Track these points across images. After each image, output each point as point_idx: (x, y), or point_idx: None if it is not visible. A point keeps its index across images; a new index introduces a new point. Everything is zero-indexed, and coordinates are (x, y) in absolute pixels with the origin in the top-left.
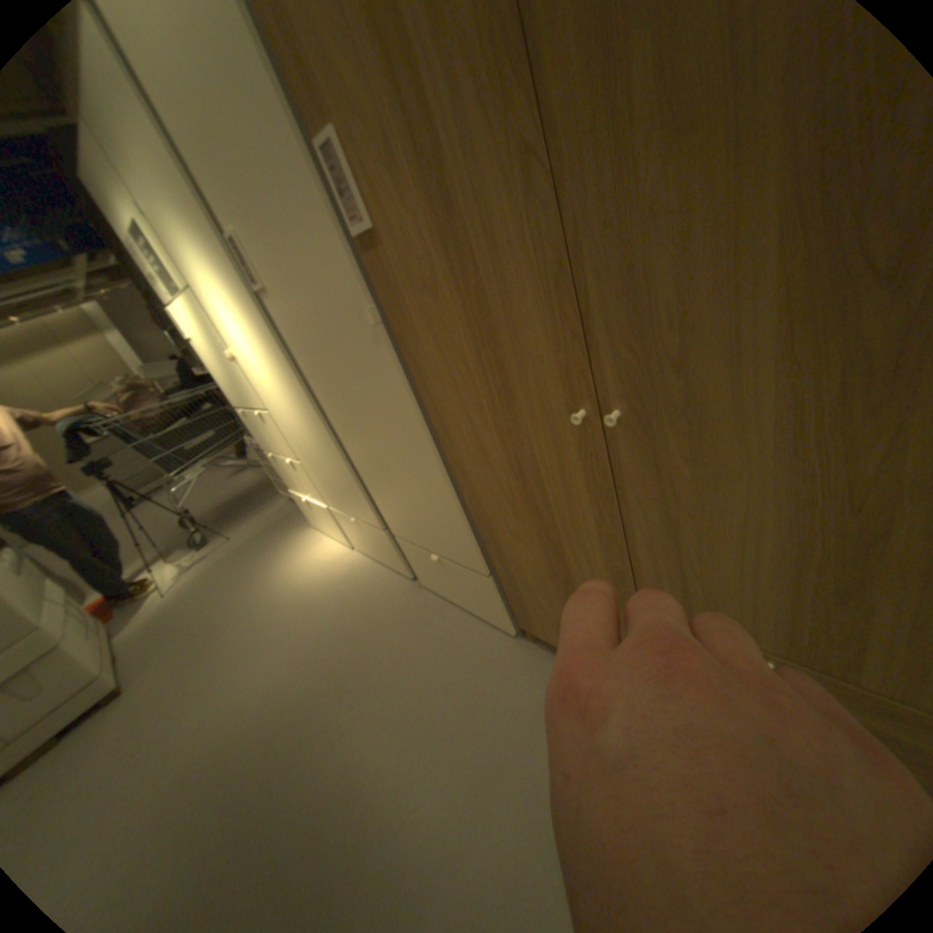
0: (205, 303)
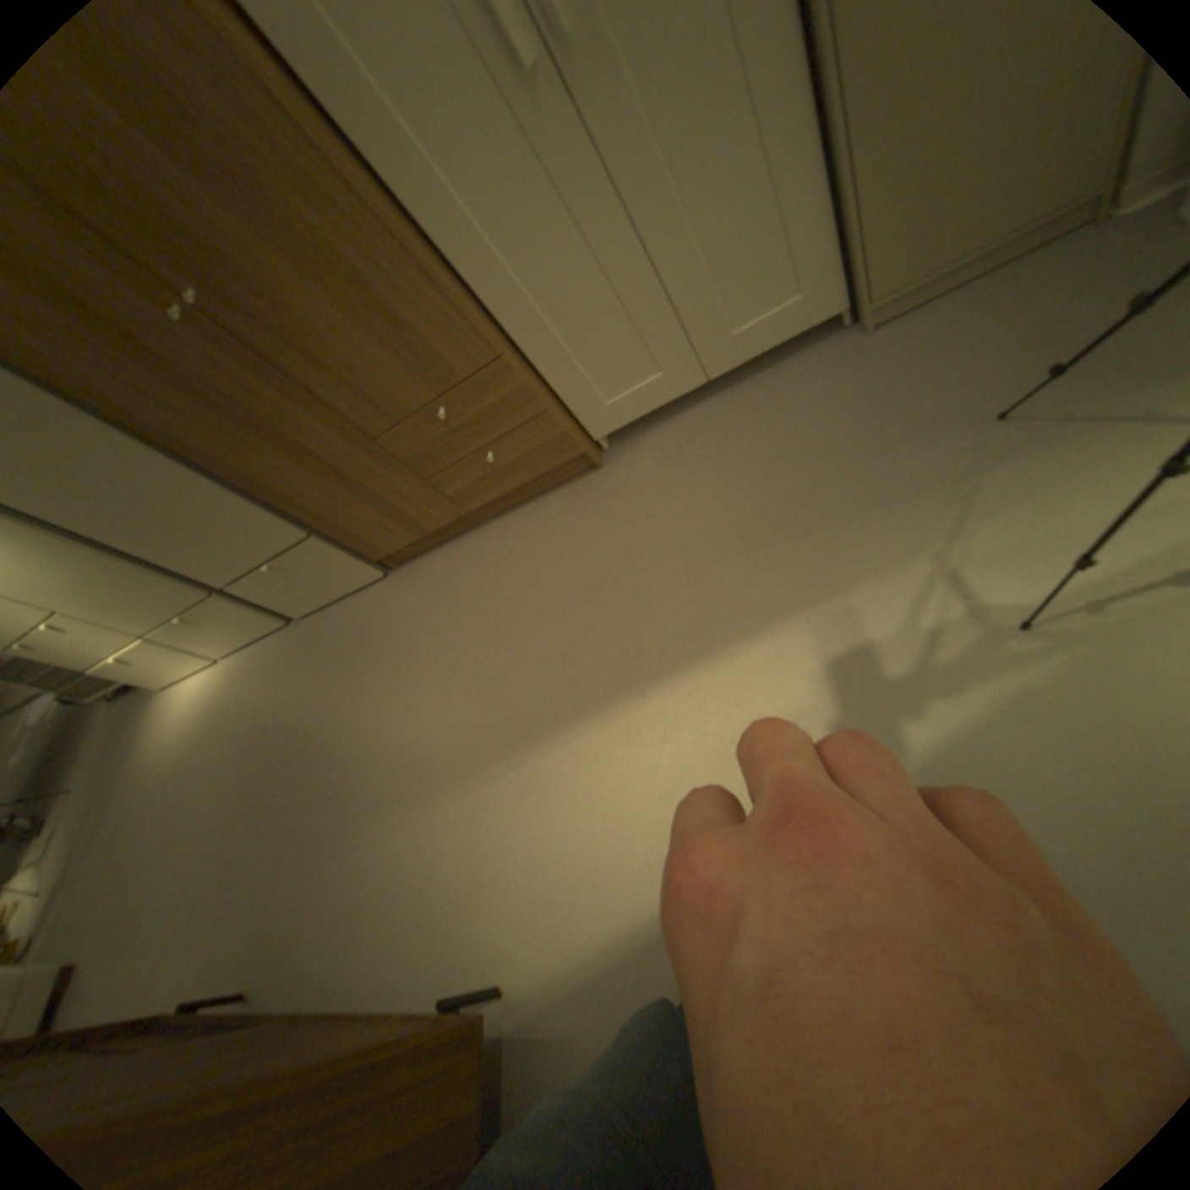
0: None
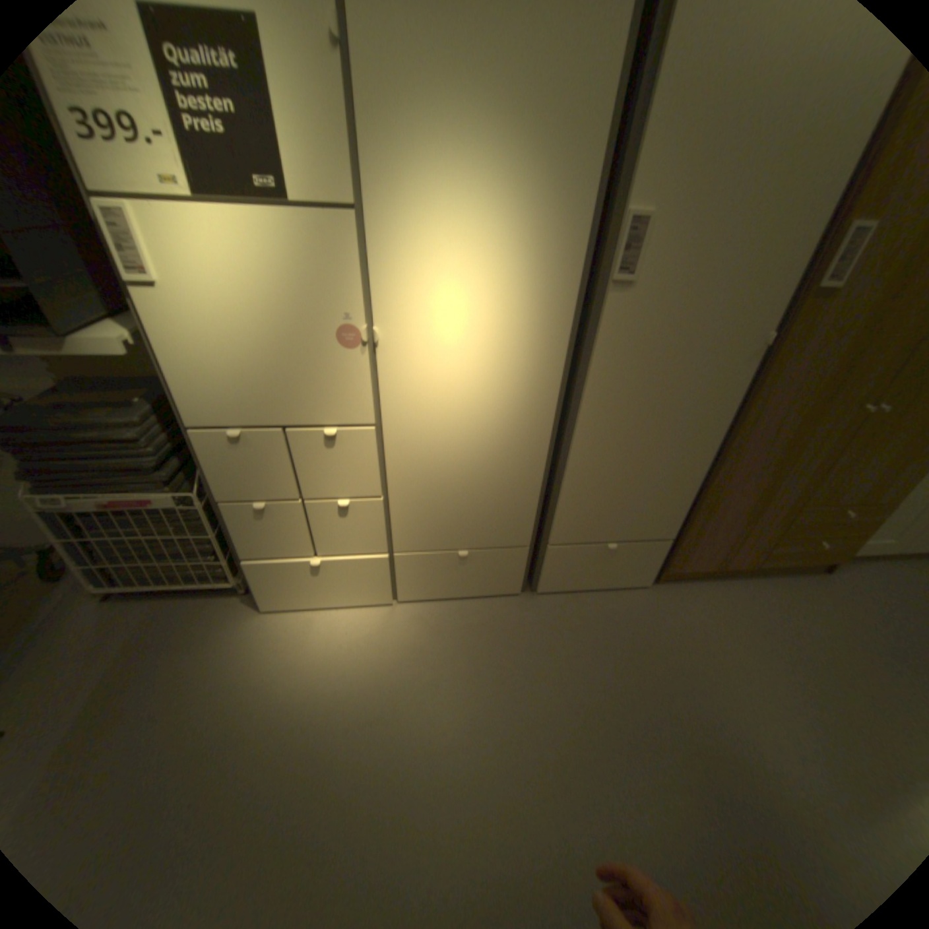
0: (379, 248)
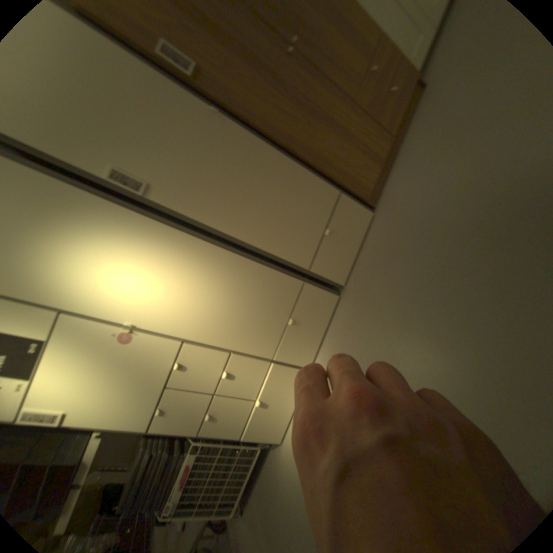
0: (81, 308)
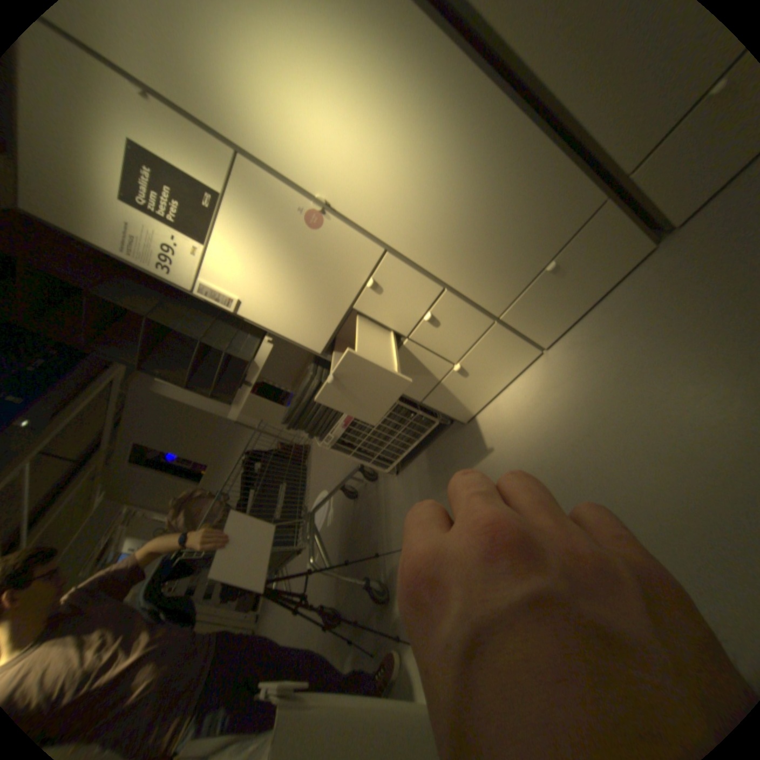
0: (265, 153)
